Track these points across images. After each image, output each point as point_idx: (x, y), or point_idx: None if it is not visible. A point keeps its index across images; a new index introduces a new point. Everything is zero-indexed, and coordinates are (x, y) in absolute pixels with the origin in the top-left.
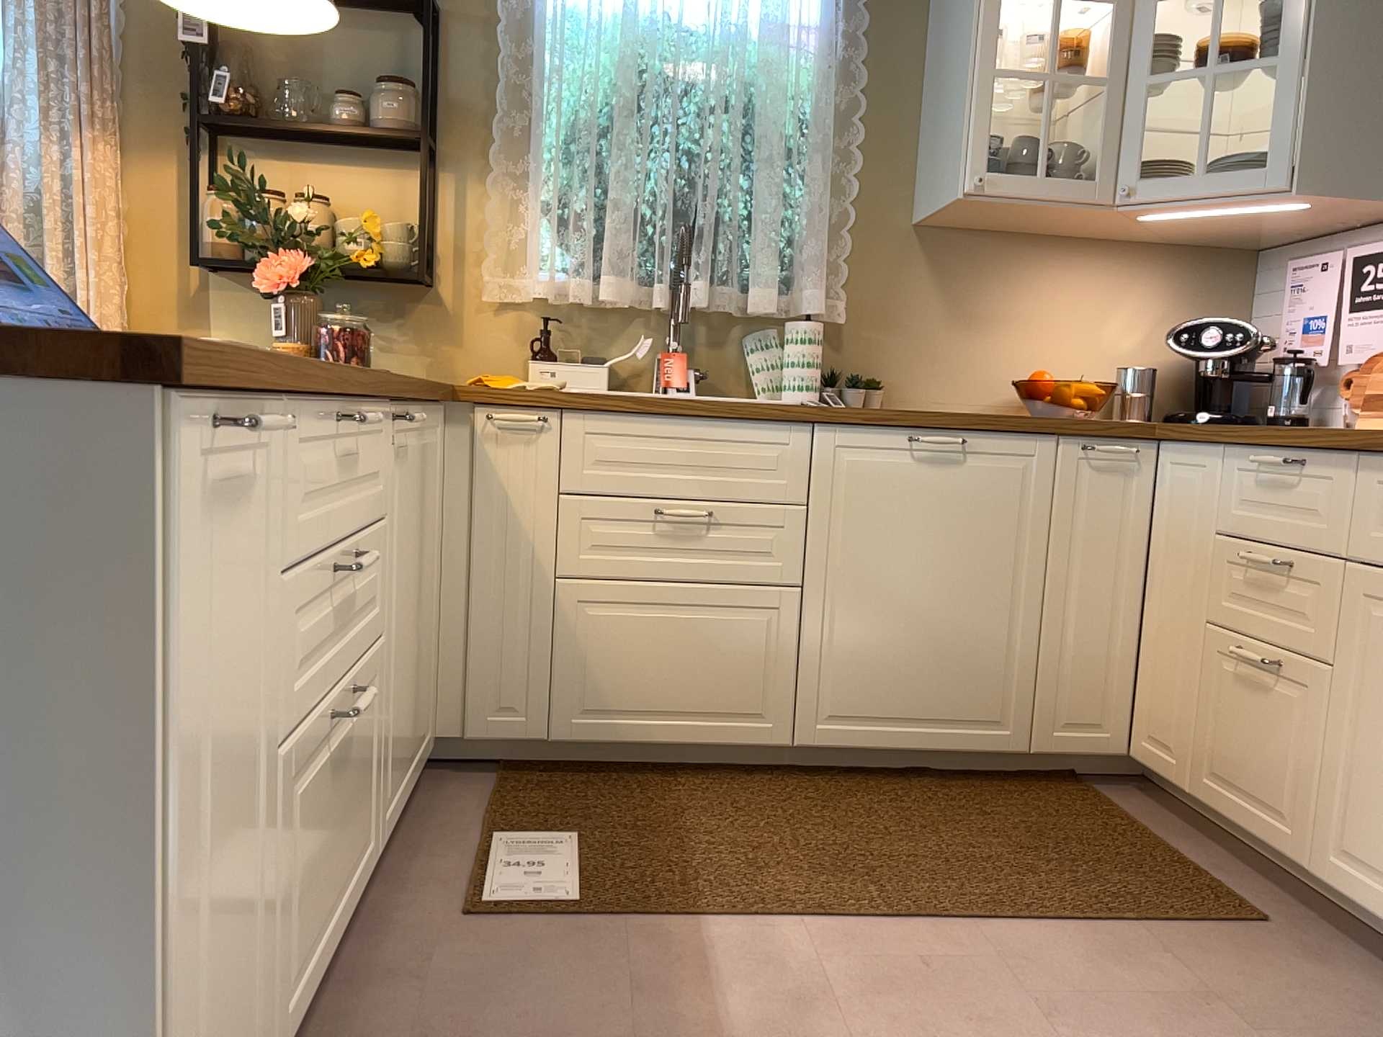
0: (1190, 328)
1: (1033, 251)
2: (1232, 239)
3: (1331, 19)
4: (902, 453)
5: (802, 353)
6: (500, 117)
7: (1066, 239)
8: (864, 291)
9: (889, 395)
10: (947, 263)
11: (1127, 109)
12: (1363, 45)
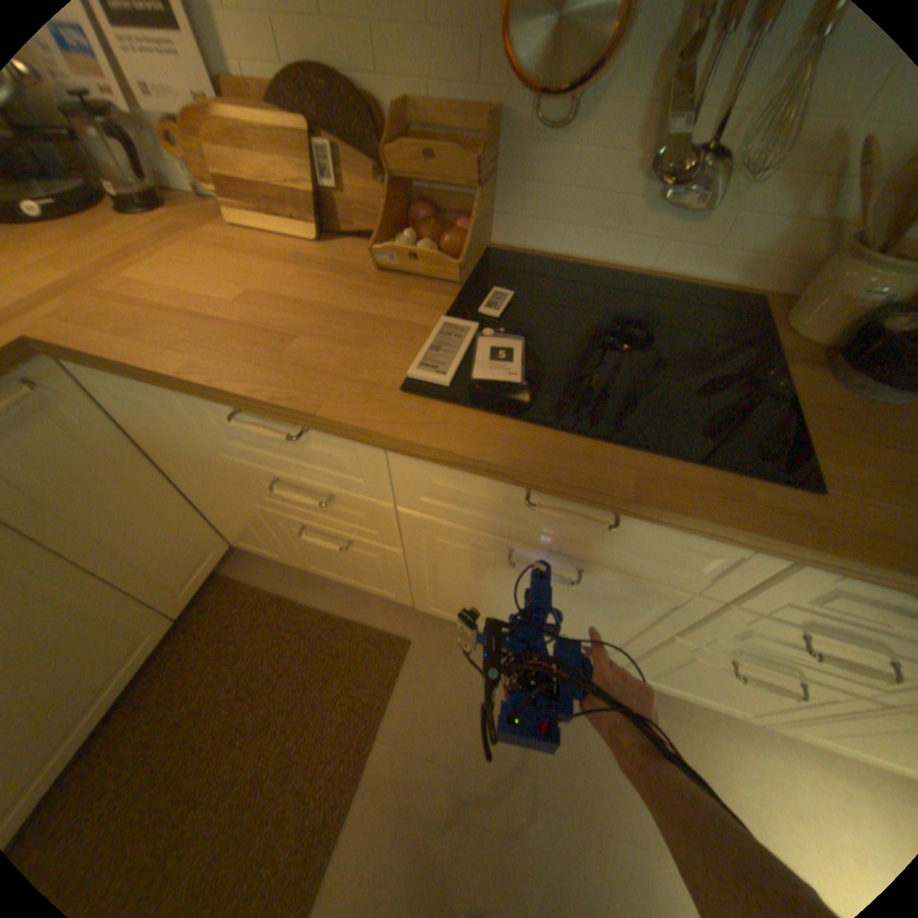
0: None
1: None
2: None
3: None
4: None
5: None
6: None
7: None
8: None
9: None
10: None
11: None
12: None
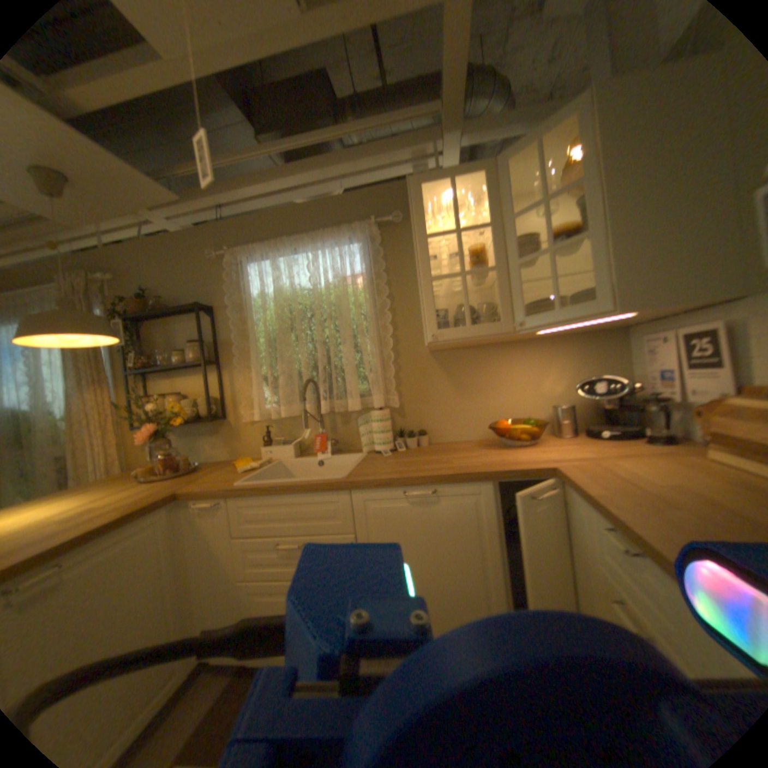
0: (594, 378)
1: (494, 353)
2: (609, 326)
3: (621, 200)
4: (401, 502)
5: (377, 428)
6: (236, 345)
7: (511, 344)
8: (410, 389)
9: (432, 437)
10: (450, 367)
11: (512, 280)
12: (650, 209)
